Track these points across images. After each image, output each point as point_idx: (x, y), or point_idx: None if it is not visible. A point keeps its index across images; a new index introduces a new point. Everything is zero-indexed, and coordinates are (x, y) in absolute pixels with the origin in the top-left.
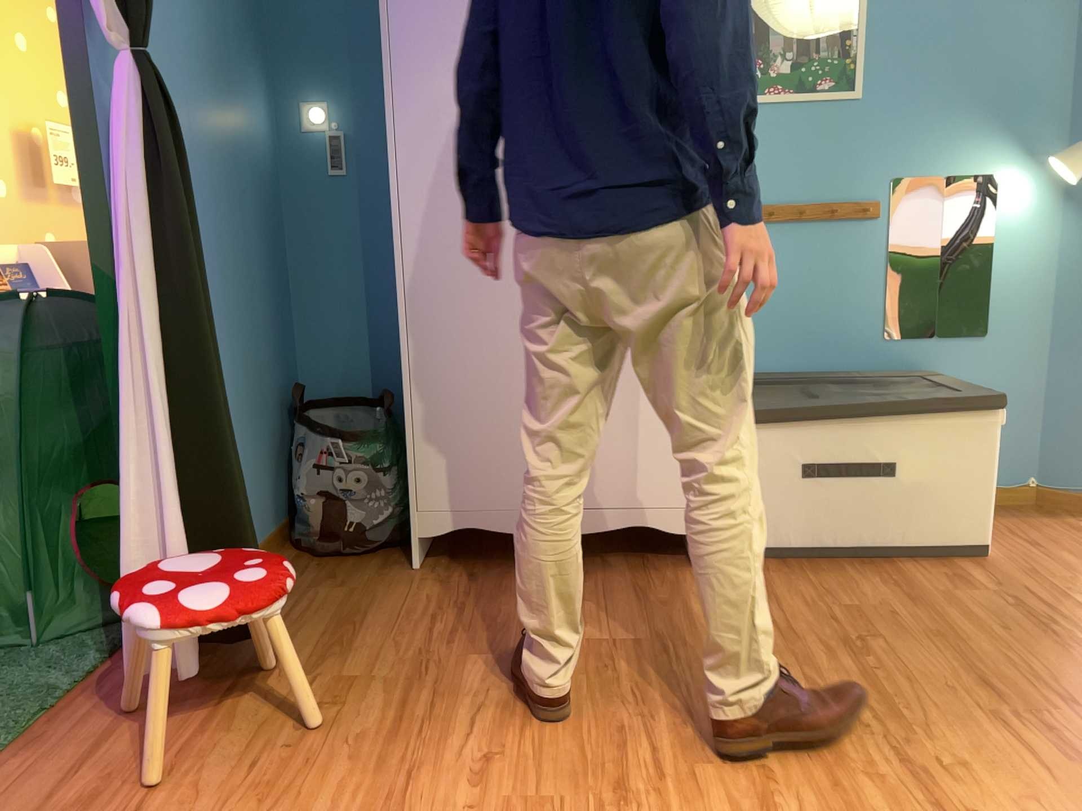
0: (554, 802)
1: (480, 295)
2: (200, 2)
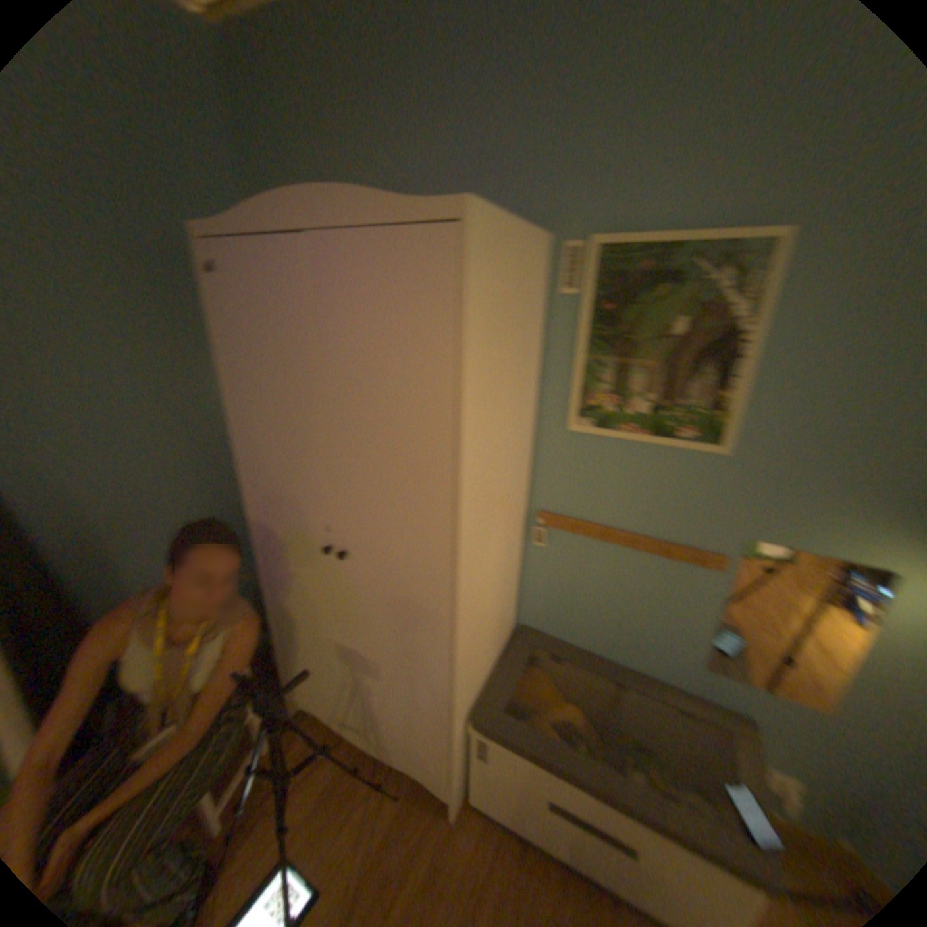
0: None
1: (301, 592)
2: (134, 341)
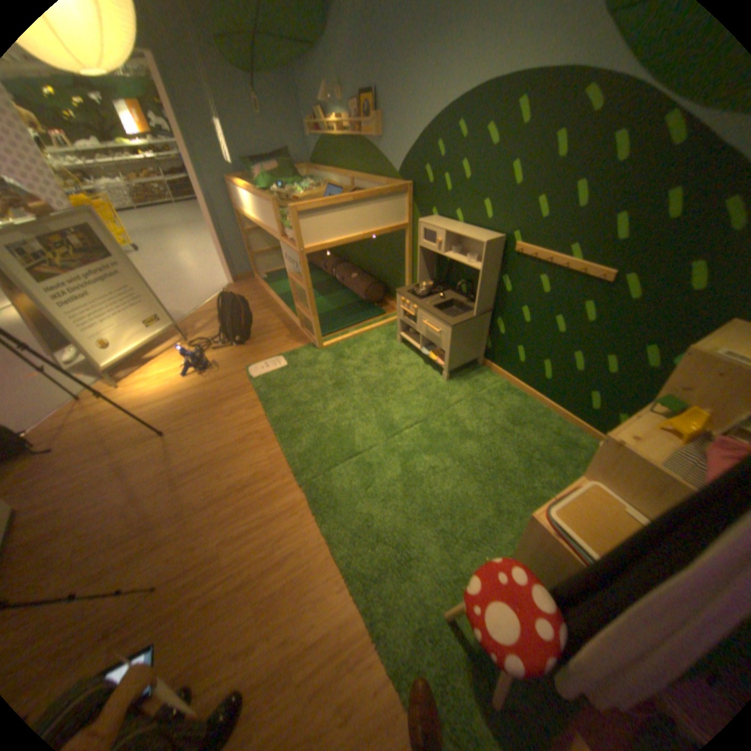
0: (250, 607)
1: None
2: None
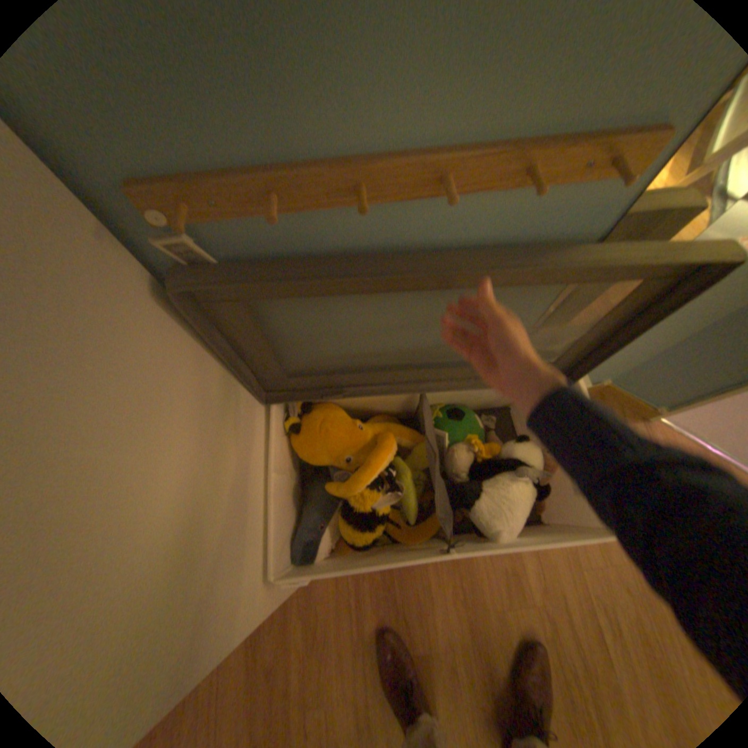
0: None
1: None
2: None
